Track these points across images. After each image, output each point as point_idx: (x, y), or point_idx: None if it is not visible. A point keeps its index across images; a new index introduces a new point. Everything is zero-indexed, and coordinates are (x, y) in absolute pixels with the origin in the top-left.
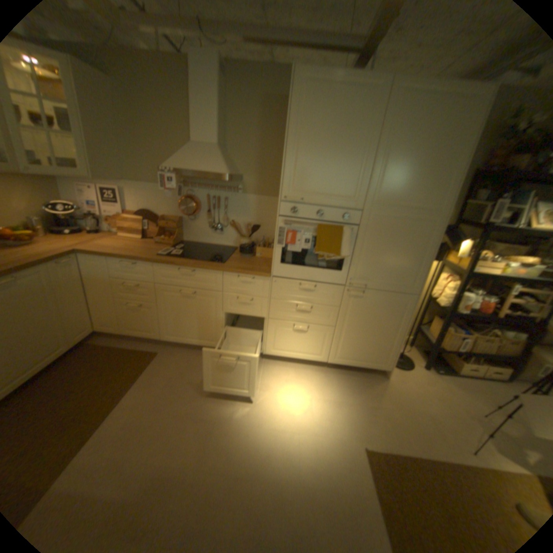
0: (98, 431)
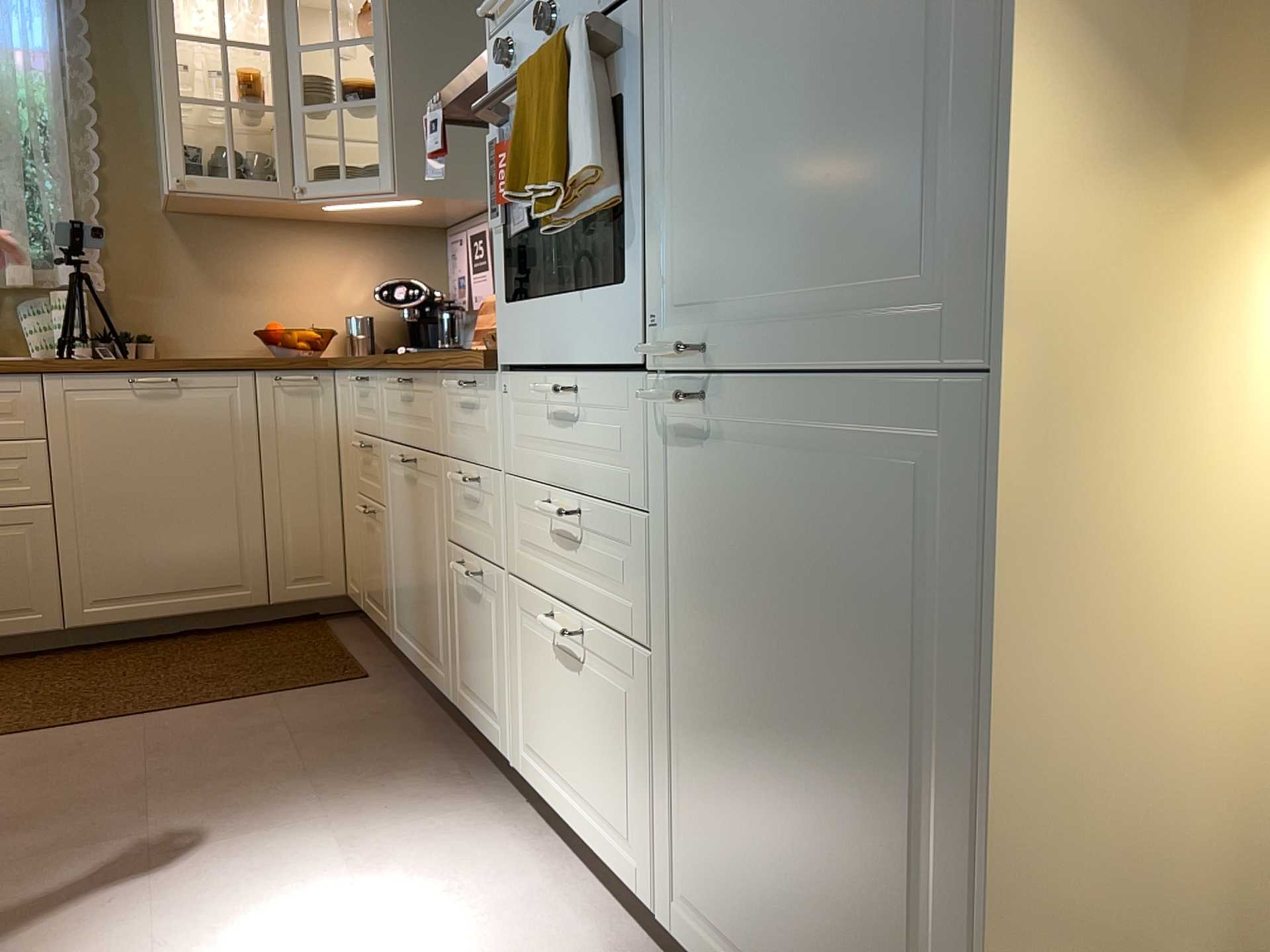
0: (68, 731)
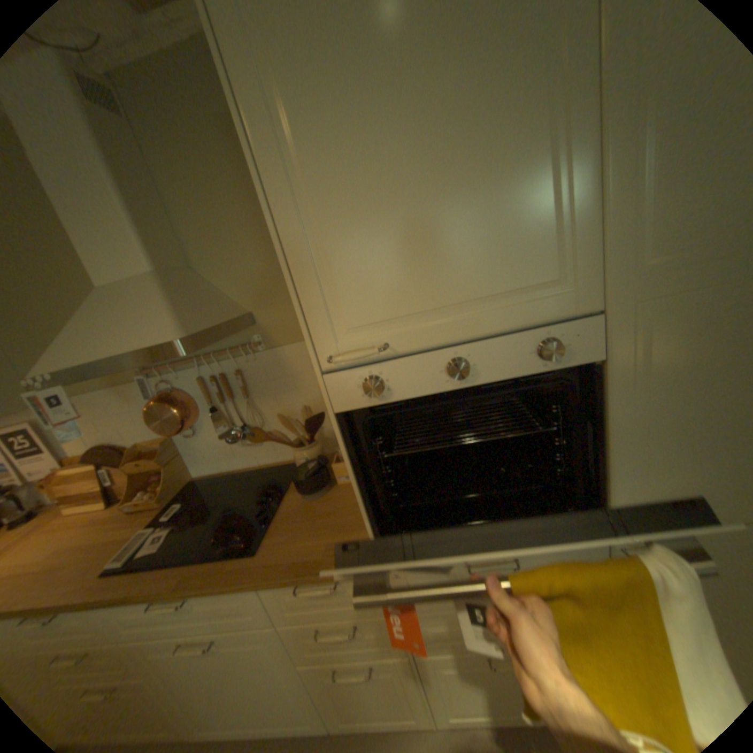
0: None
